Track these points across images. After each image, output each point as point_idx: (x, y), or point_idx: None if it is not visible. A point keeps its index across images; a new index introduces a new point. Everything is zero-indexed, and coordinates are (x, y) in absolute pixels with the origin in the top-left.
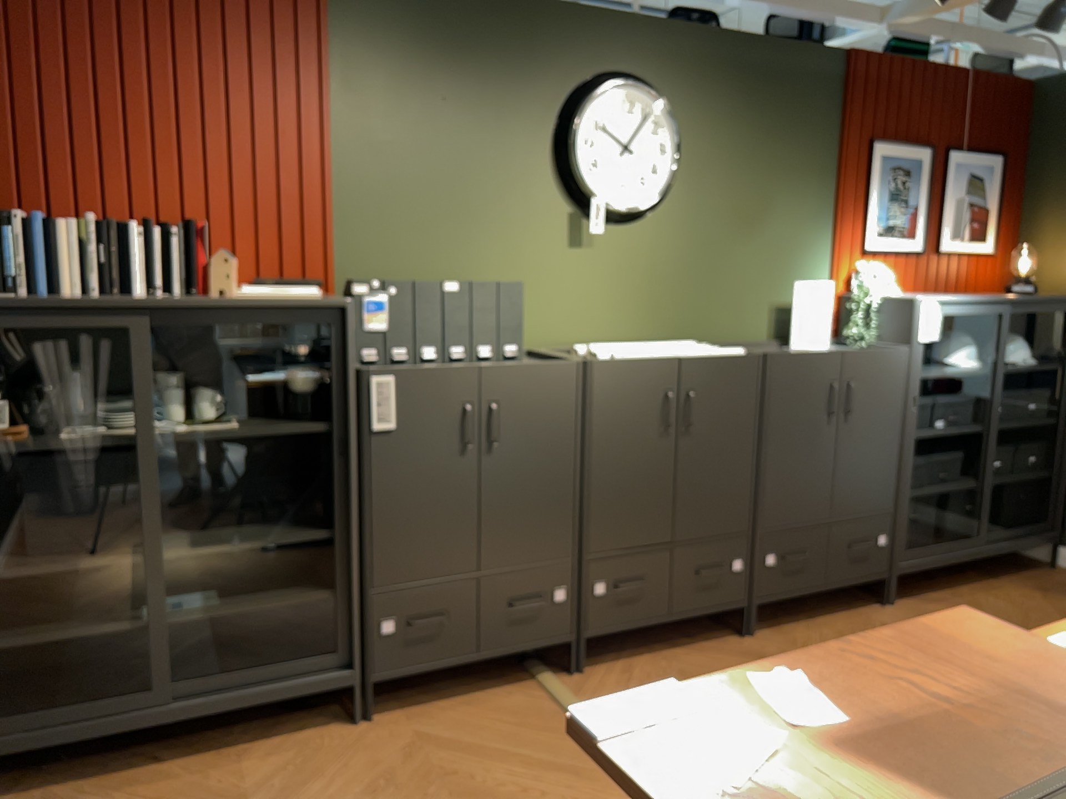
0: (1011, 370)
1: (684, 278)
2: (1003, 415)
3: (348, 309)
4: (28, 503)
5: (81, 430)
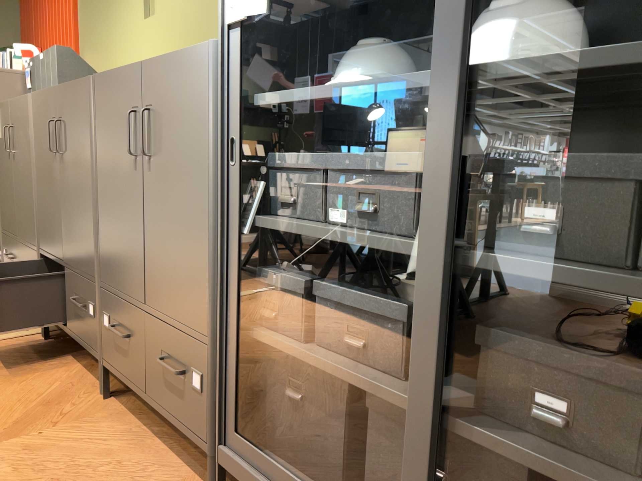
0: (549, 61)
1: (203, 25)
2: (556, 230)
3: None
4: None
5: None
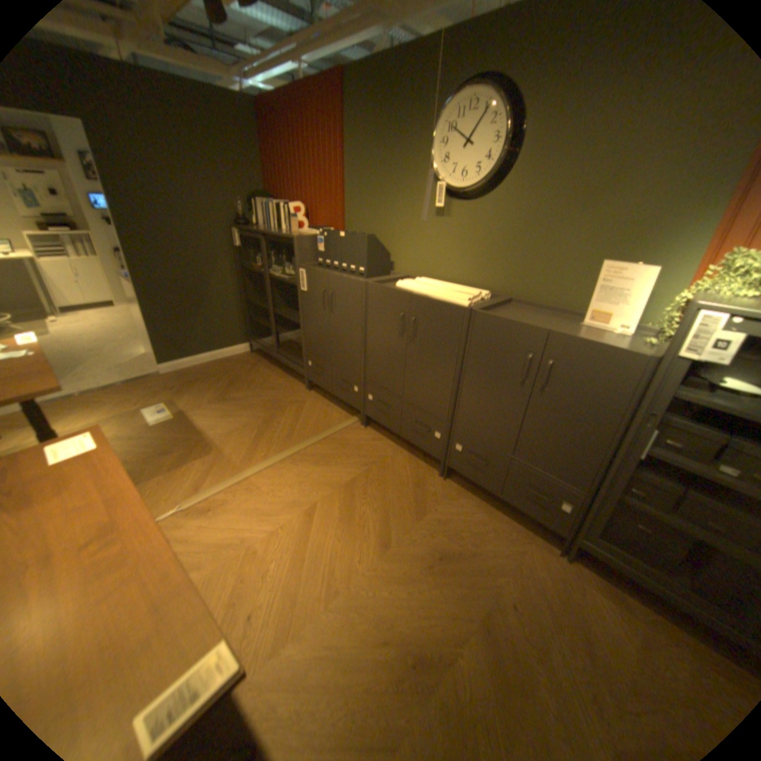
0: None
1: (511, 244)
2: None
3: (295, 239)
4: (265, 287)
5: (270, 269)
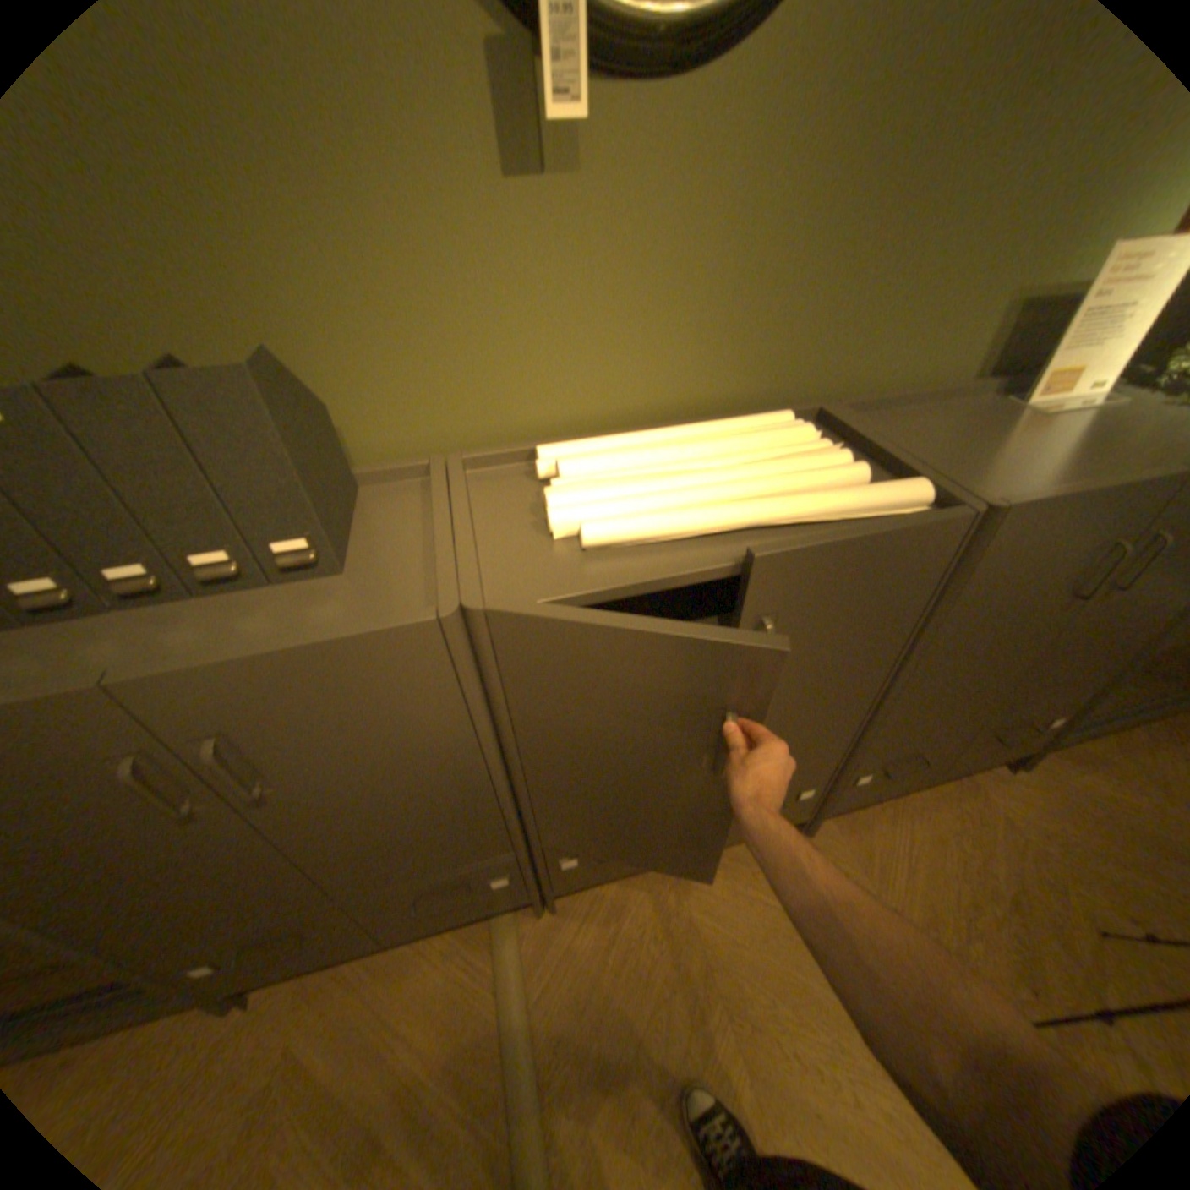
0: None
1: (824, 242)
2: None
3: None
4: None
5: None
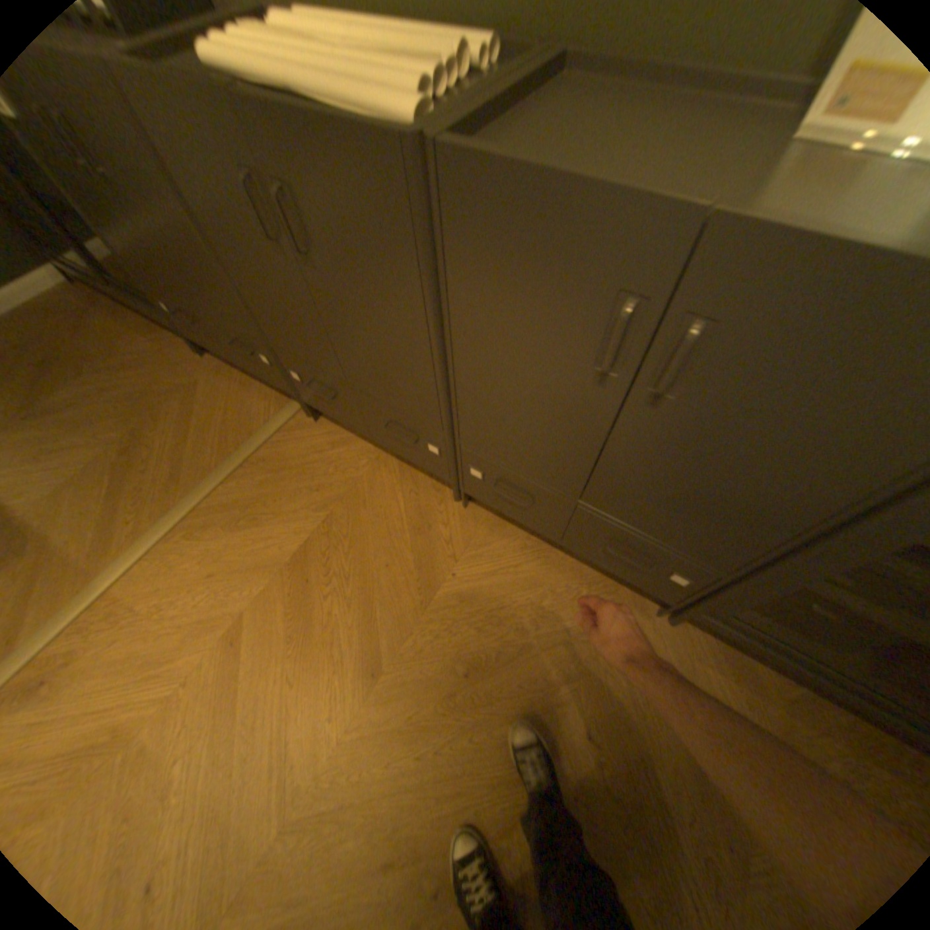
0: None
1: None
2: None
3: None
4: None
5: None
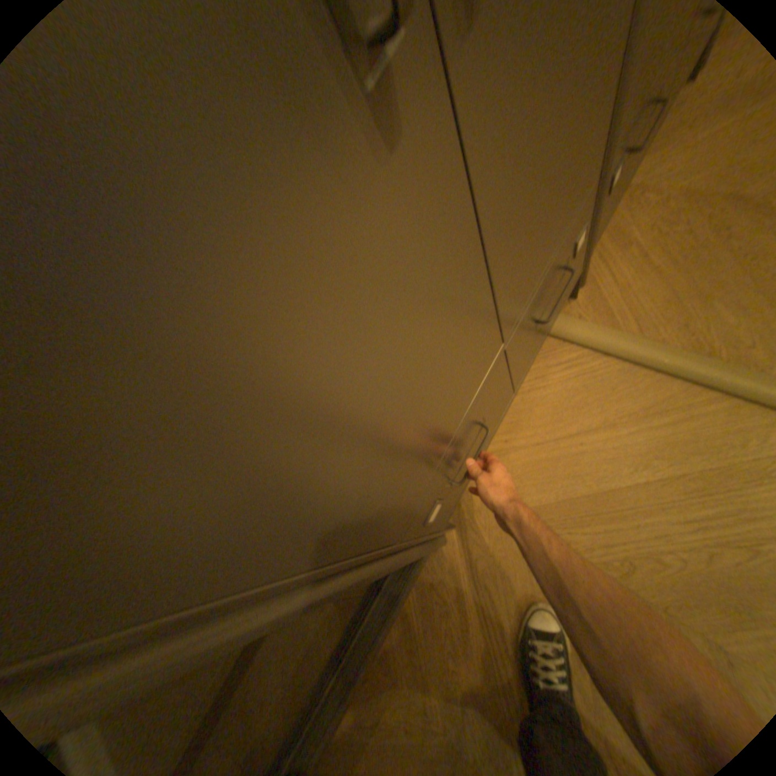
0: None
1: None
2: None
3: None
4: None
5: None
